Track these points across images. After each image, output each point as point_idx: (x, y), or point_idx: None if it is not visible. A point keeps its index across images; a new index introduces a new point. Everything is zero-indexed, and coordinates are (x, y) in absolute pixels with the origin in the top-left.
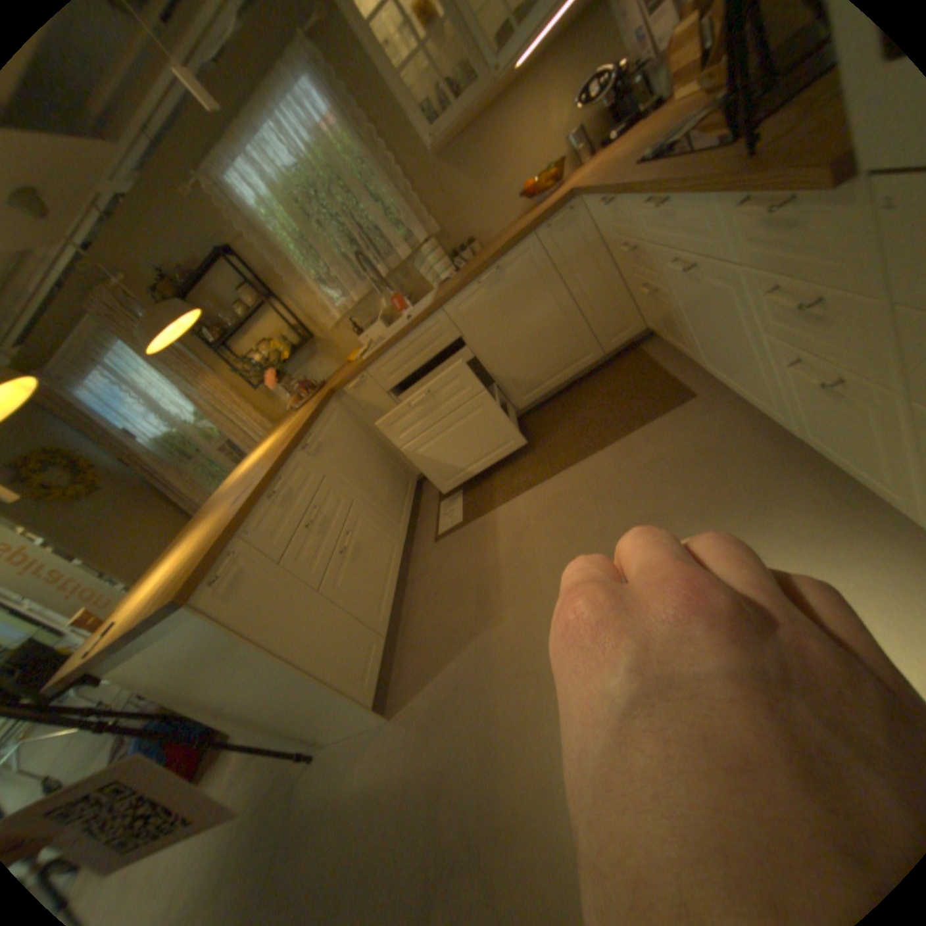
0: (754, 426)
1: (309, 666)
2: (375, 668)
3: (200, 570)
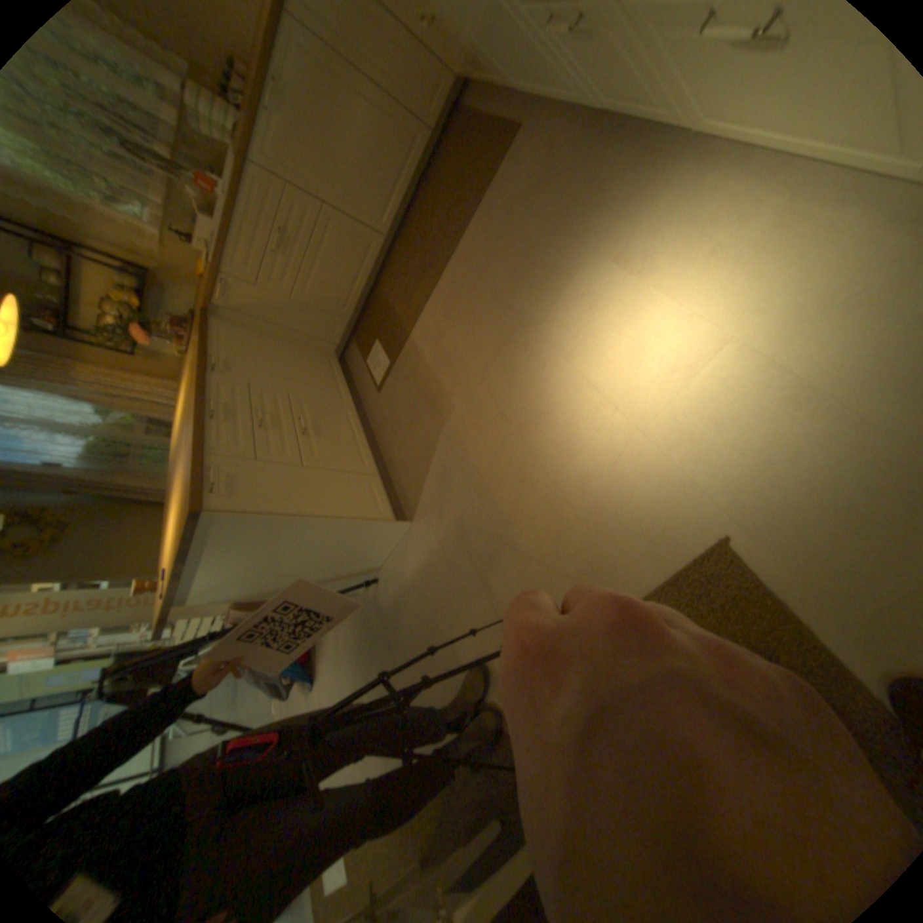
0: (572, 122)
1: (329, 512)
2: (383, 496)
3: (195, 485)
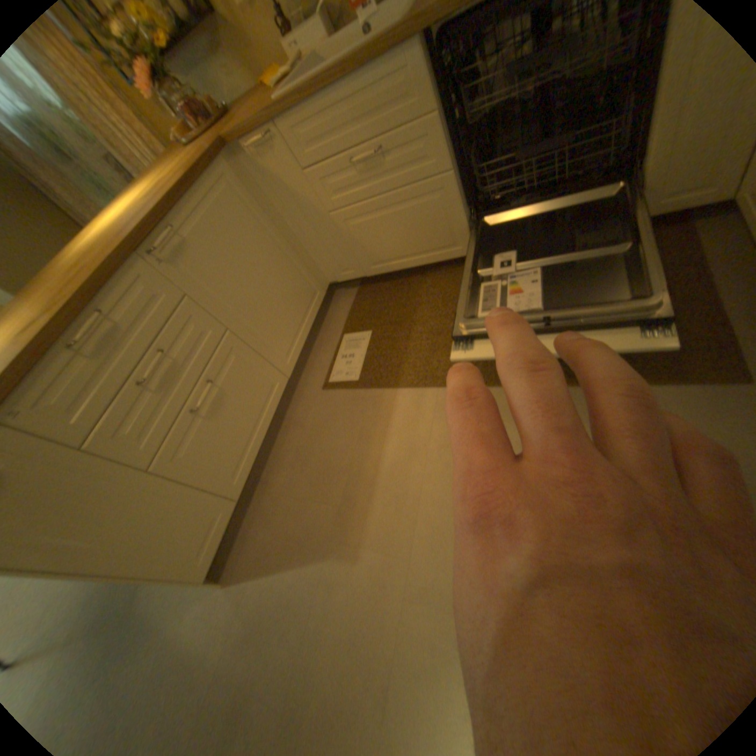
0: None
1: (116, 573)
2: (214, 542)
3: None
